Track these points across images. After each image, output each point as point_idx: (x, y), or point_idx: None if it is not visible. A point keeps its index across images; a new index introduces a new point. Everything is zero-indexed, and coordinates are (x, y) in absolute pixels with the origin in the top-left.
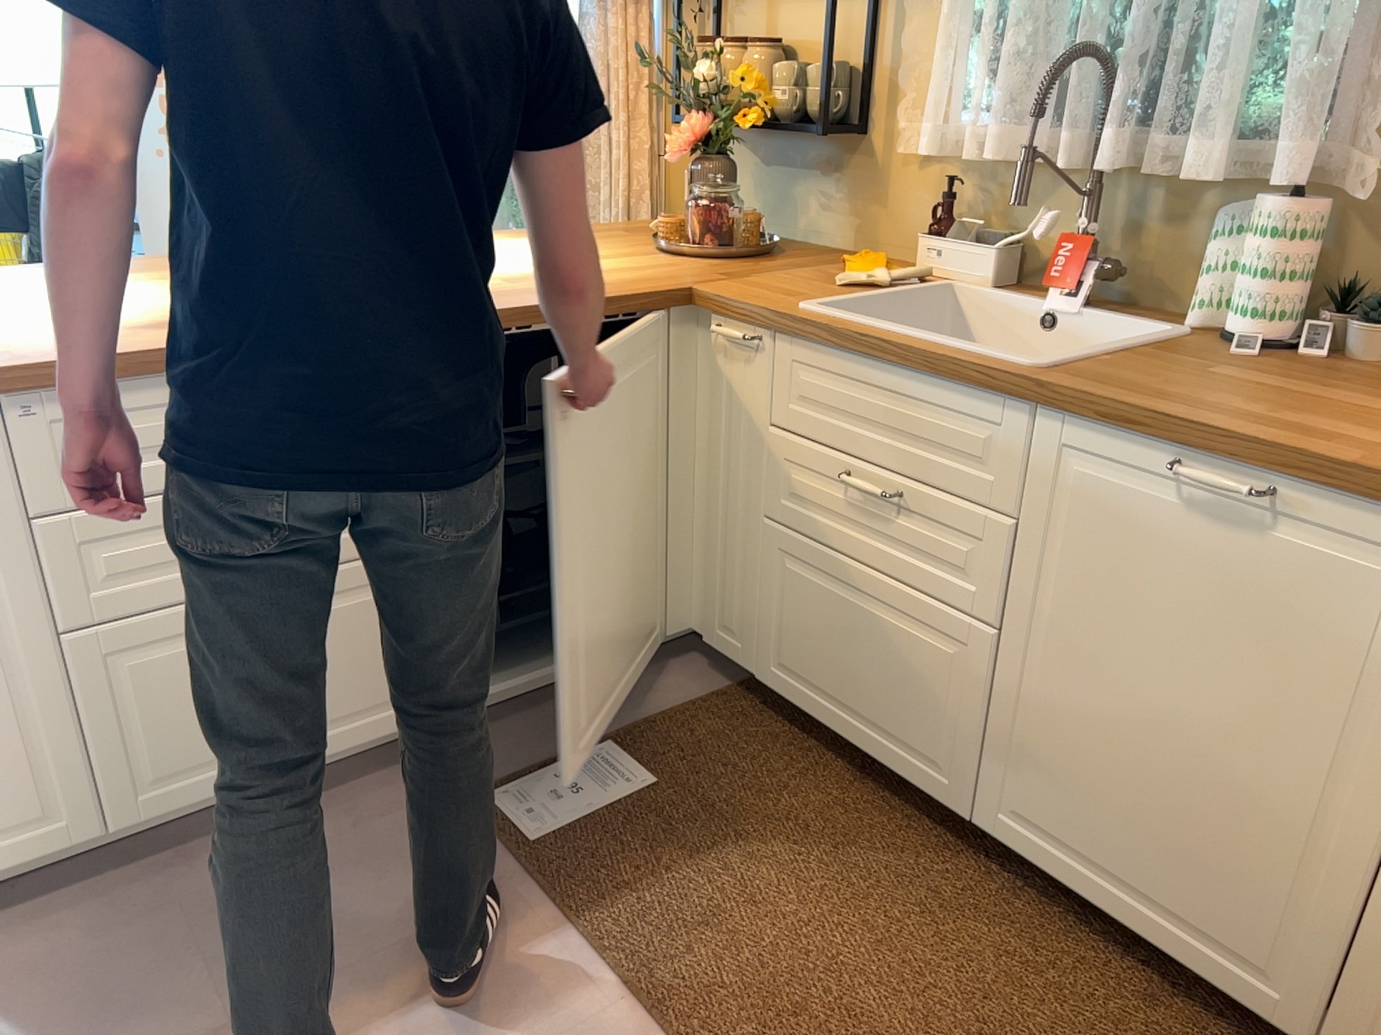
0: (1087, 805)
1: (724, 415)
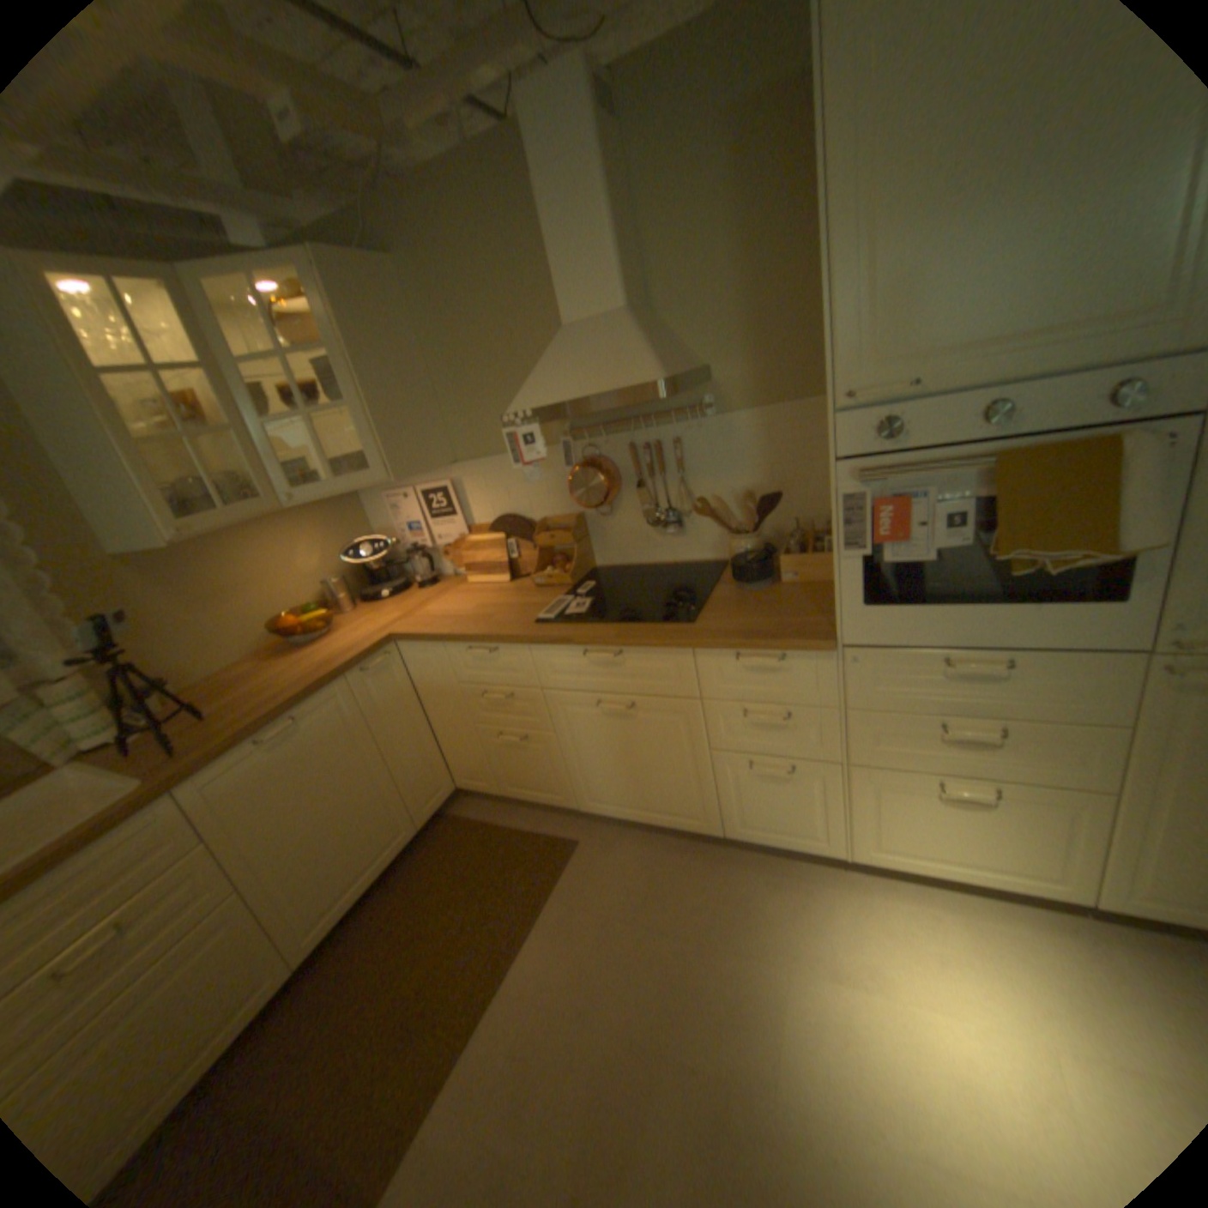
0: (325, 882)
1: None
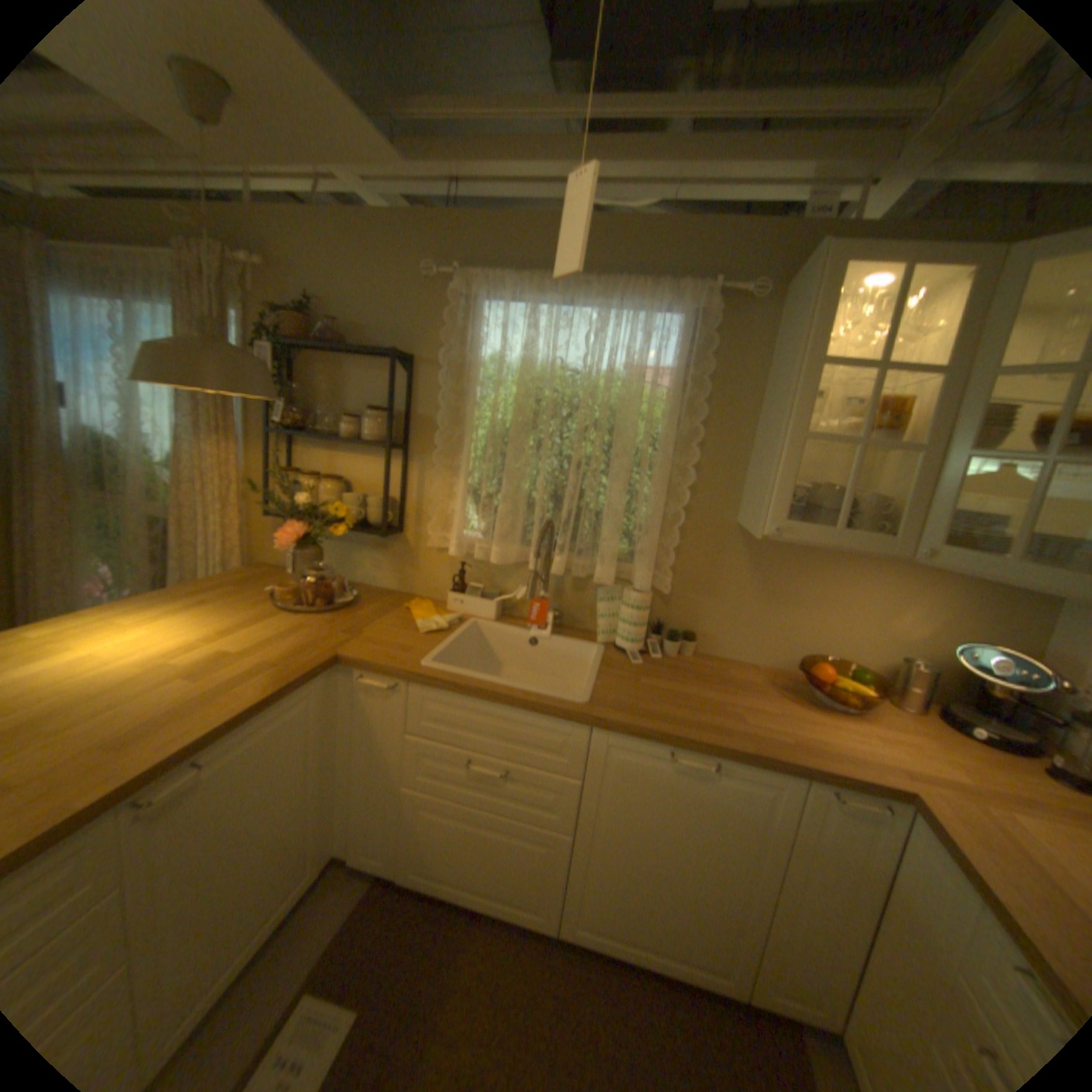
0: (630, 918)
1: (364, 729)
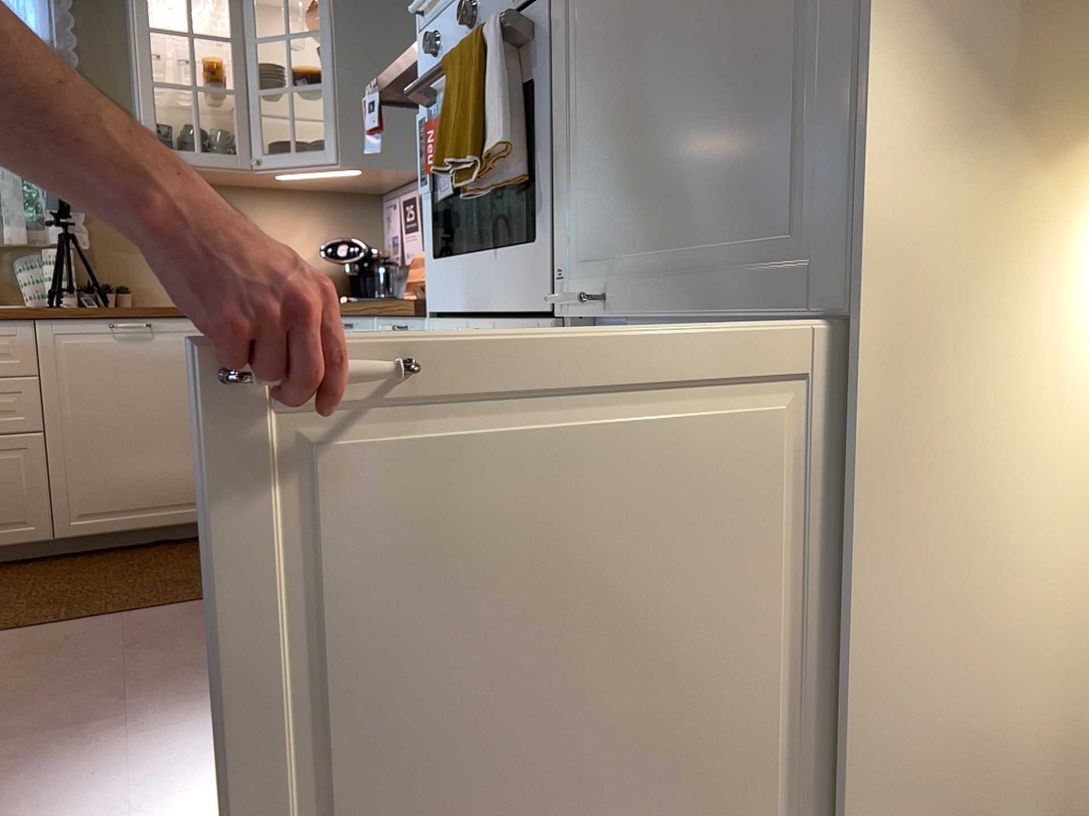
0: (115, 486)
1: None
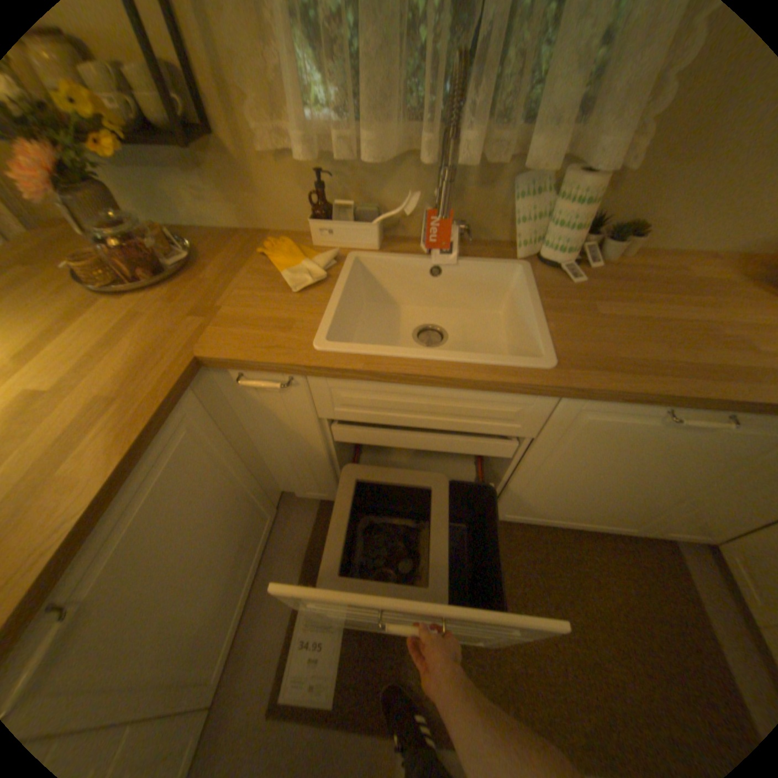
0: (559, 509)
1: (270, 418)
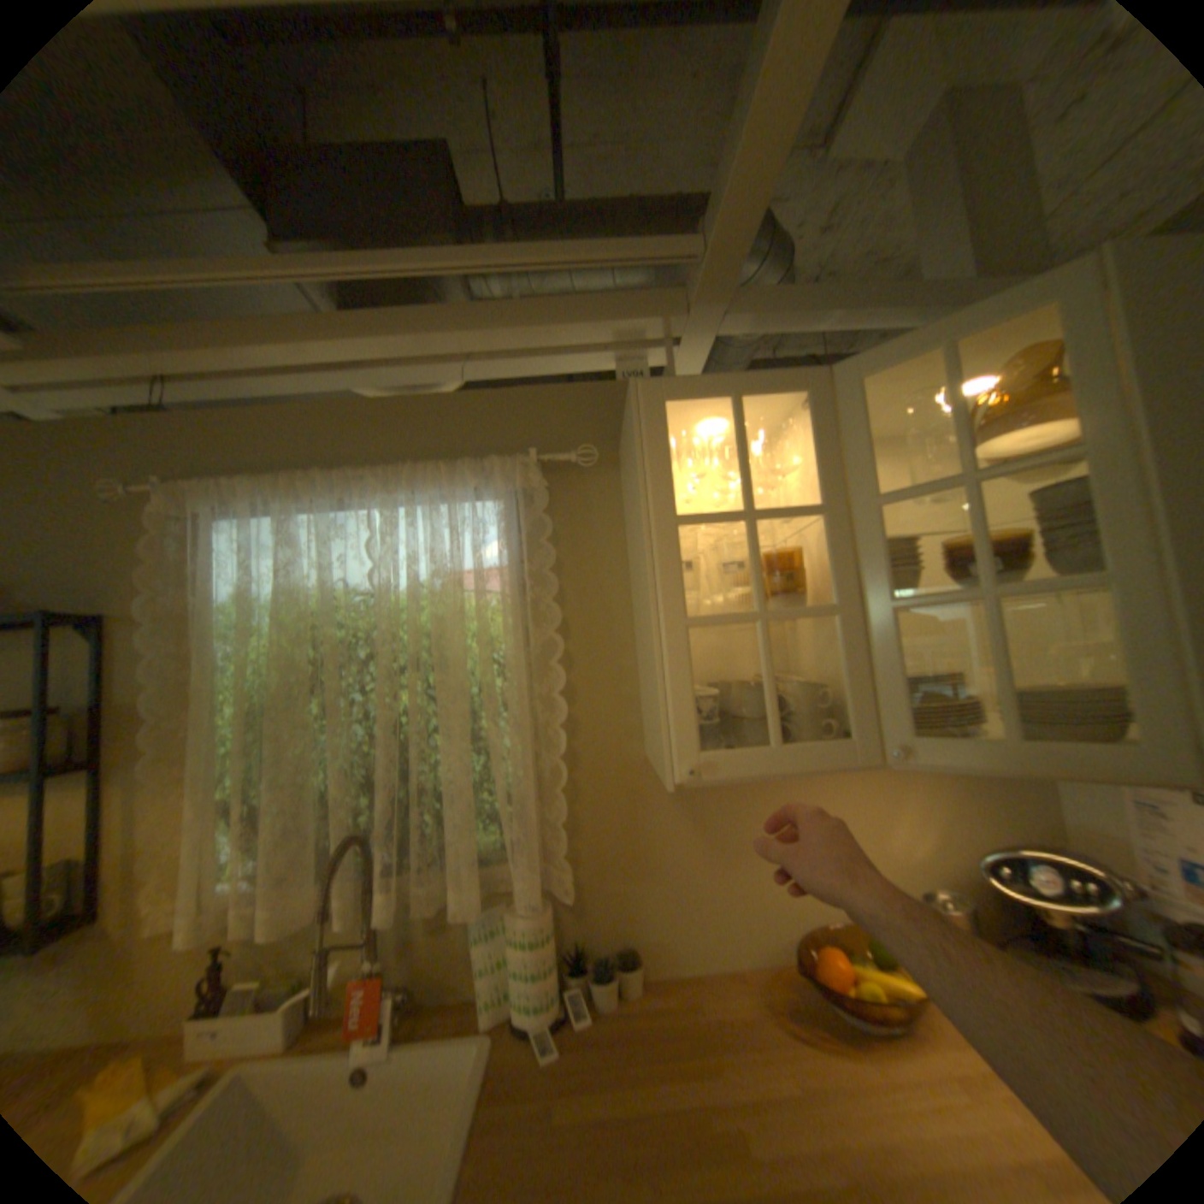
0: None
1: None
